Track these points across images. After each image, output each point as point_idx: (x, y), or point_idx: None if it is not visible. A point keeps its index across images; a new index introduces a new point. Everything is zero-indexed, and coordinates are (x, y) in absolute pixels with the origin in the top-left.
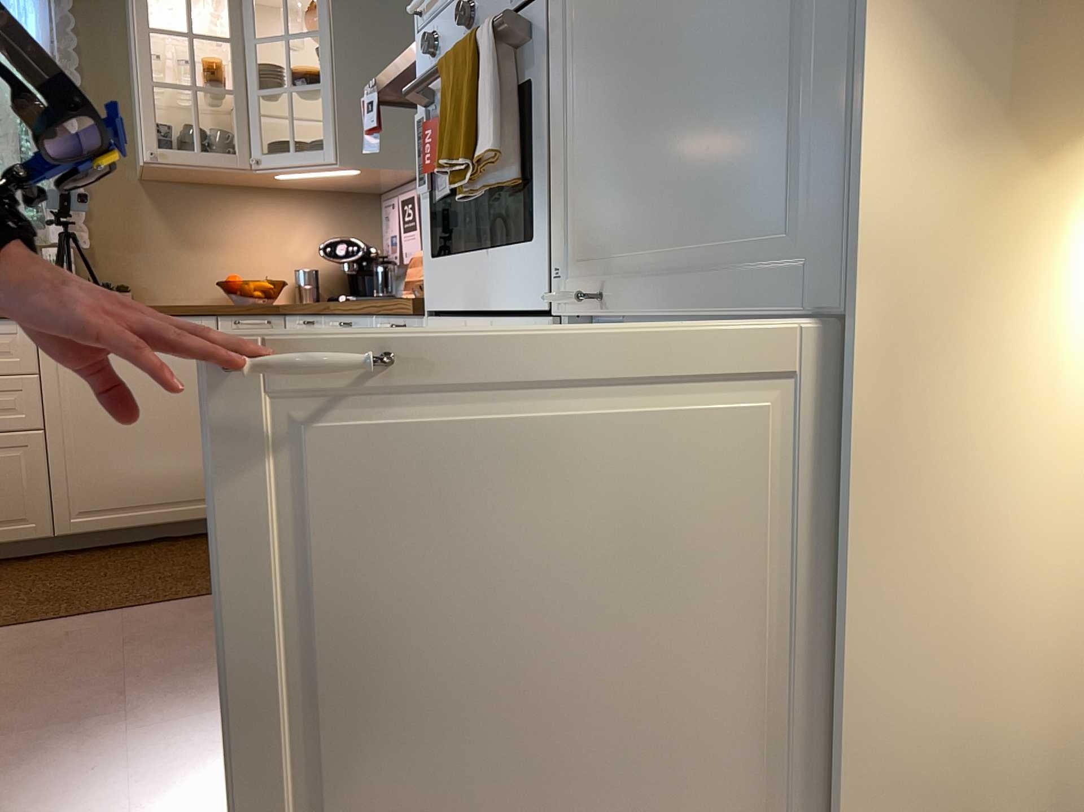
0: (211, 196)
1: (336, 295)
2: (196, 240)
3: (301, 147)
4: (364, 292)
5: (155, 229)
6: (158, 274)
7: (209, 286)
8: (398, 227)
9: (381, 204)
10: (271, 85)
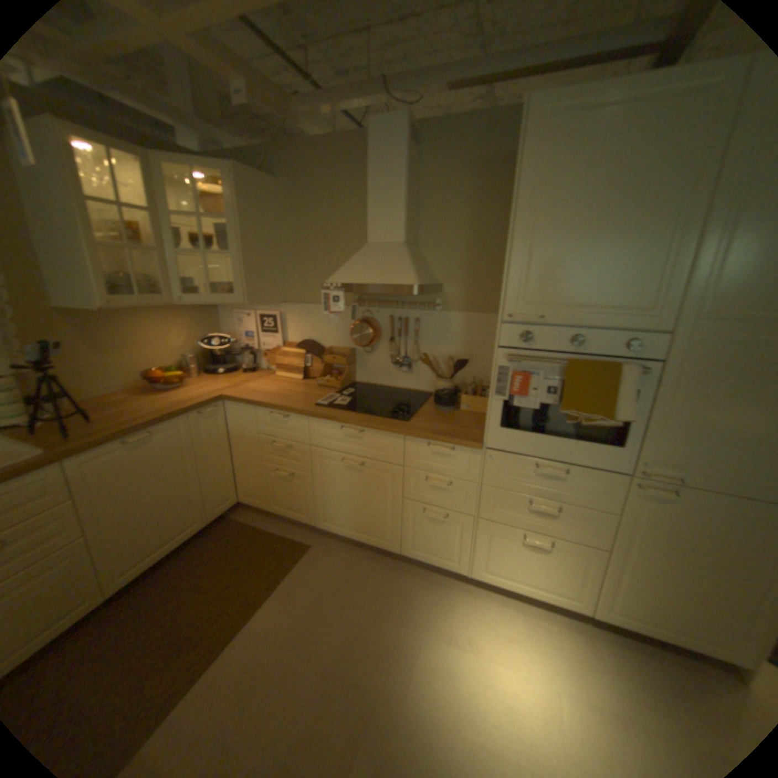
0: (110, 314)
1: (199, 365)
2: (105, 348)
3: (188, 282)
4: (224, 364)
5: (71, 345)
6: (80, 378)
7: (120, 377)
8: (254, 329)
9: (216, 306)
10: (173, 244)
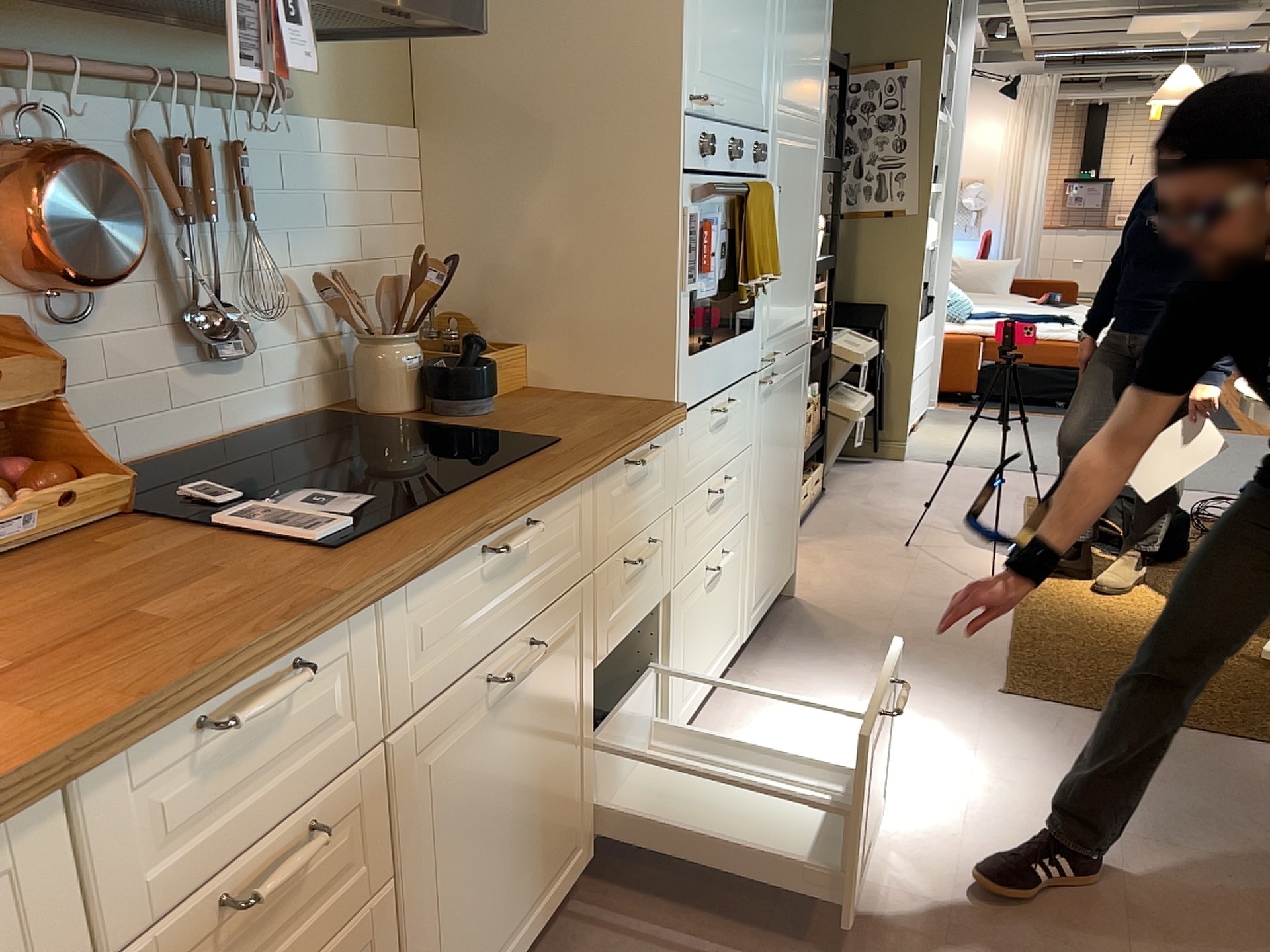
0: None
1: None
2: None
3: None
4: None
5: None
6: None
7: None
8: None
9: None
10: None
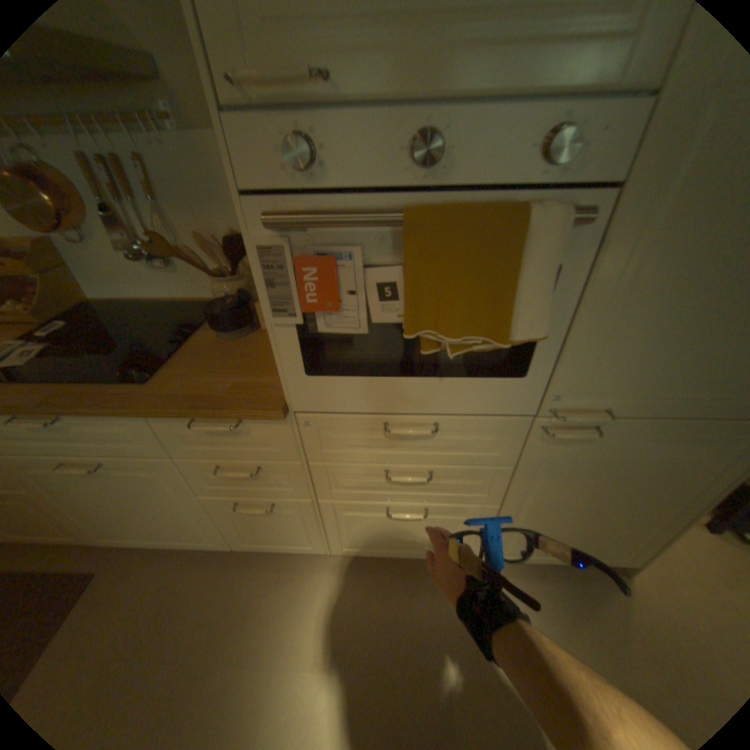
0: None
1: None
2: None
3: None
4: None
5: None
6: None
7: None
8: None
9: None
10: None
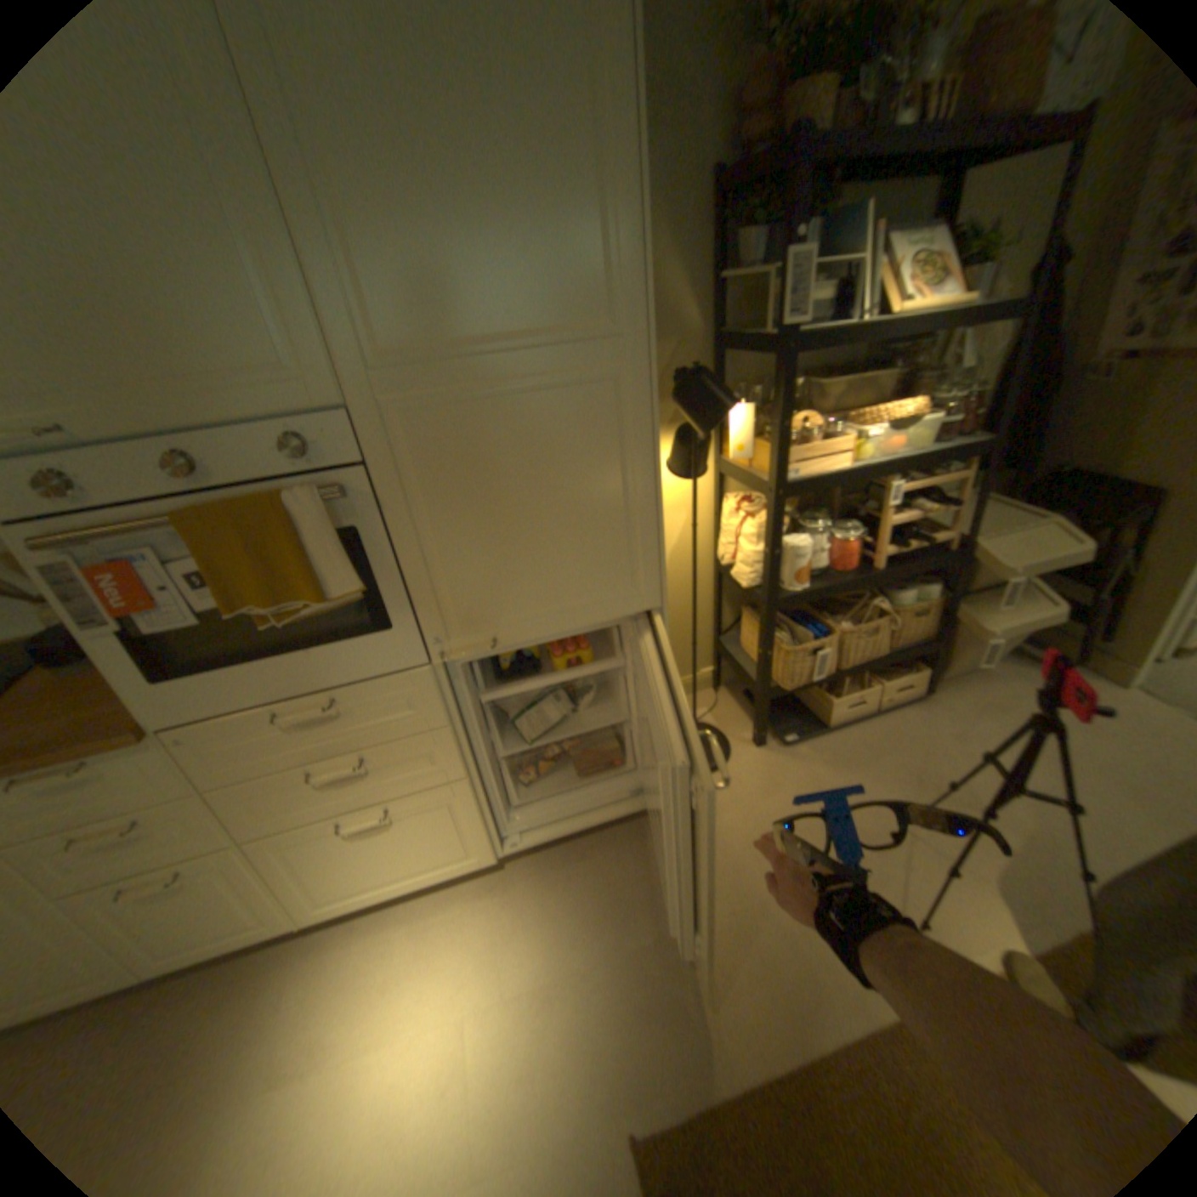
0: None
1: None
2: None
3: None
4: None
5: None
6: None
7: None
8: None
9: None
10: None
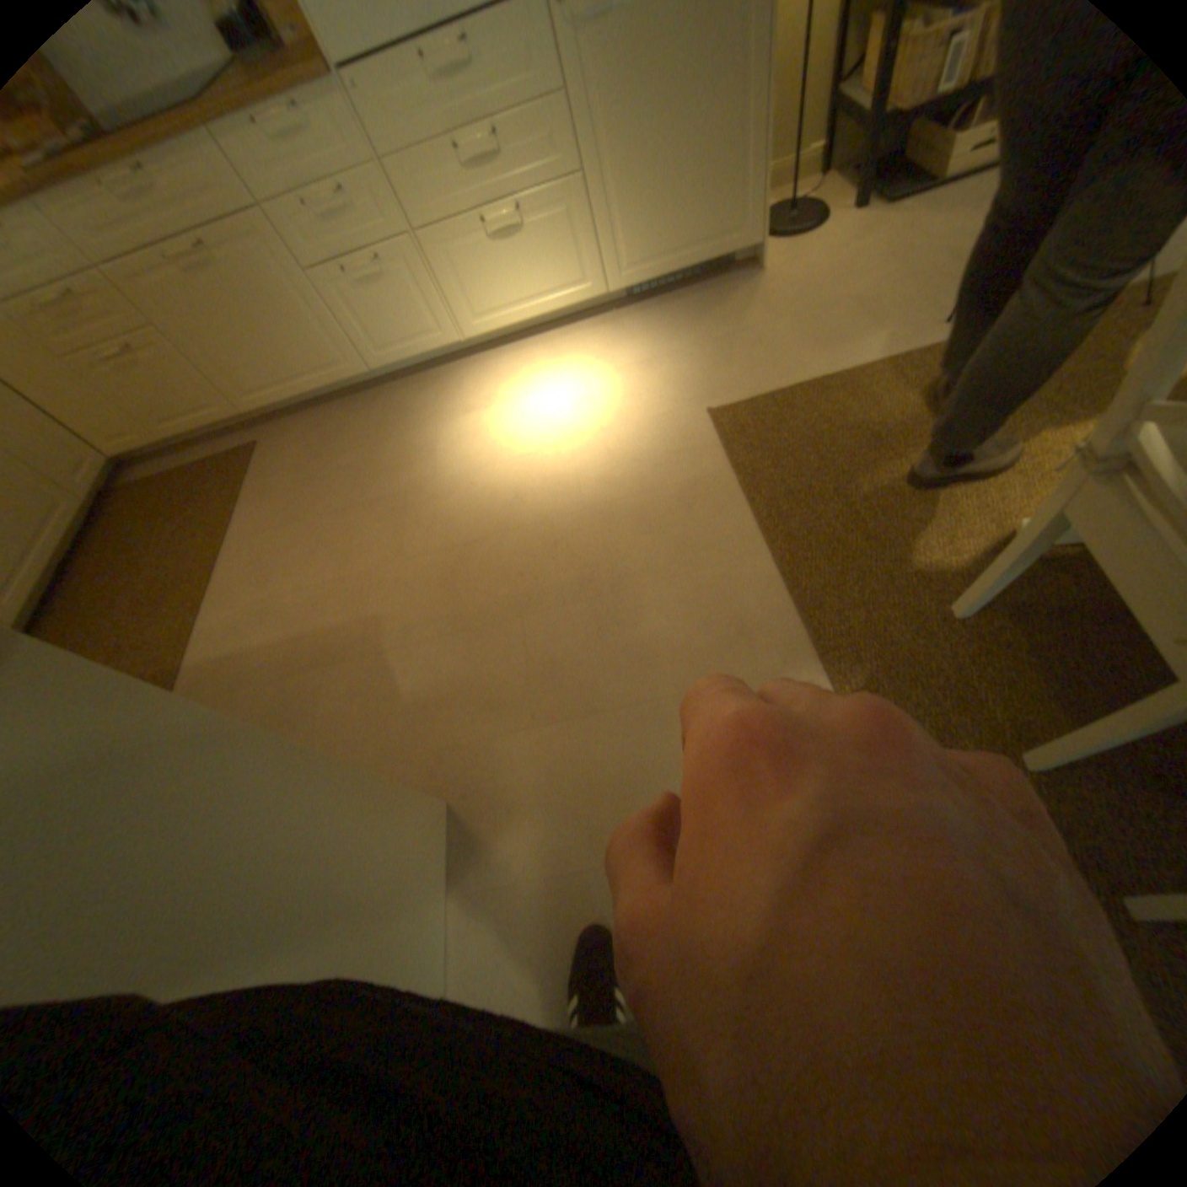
0: None
1: None
2: None
3: None
4: None
5: None
6: None
7: None
8: None
9: None
10: None
